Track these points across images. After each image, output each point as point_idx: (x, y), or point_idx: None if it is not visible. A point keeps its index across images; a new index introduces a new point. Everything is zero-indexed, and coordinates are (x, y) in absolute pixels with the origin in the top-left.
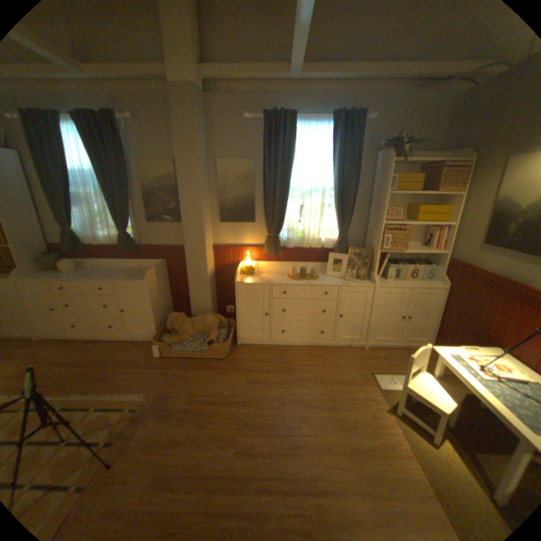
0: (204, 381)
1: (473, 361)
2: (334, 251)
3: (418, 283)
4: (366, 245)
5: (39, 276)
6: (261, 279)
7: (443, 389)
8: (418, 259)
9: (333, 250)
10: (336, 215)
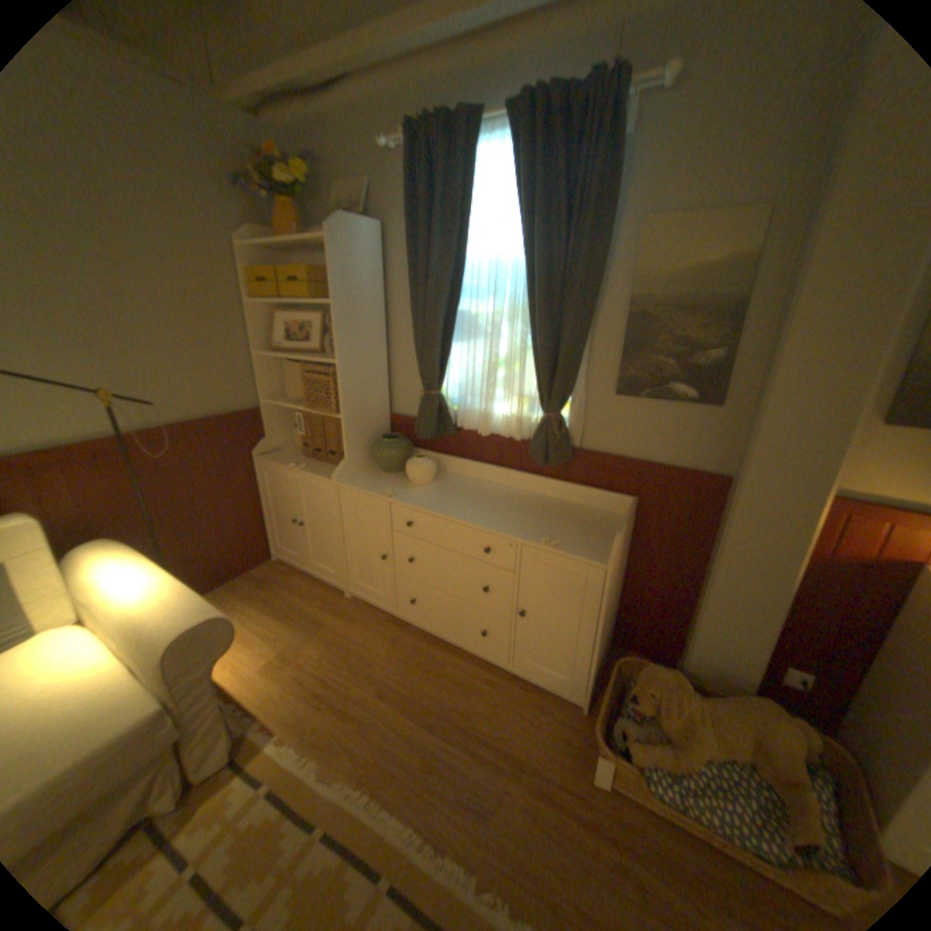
0: None
1: None
2: None
3: None
4: None
5: (375, 483)
6: None
7: None
8: None
9: None
10: None
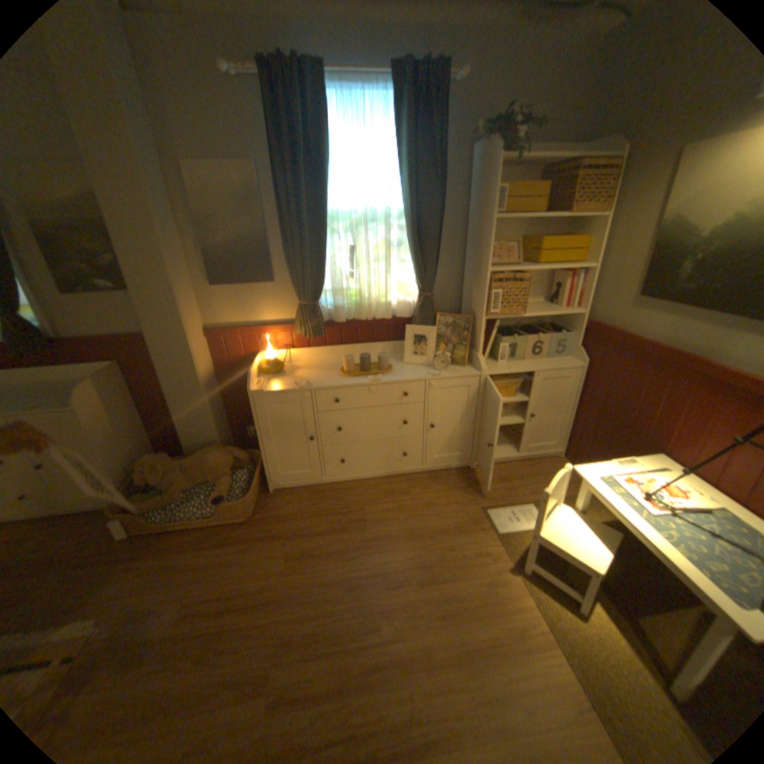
0: (210, 571)
1: (634, 485)
2: (414, 322)
3: (544, 362)
4: (463, 308)
5: None
6: (295, 381)
7: (591, 531)
8: (540, 323)
9: (412, 321)
10: (412, 260)
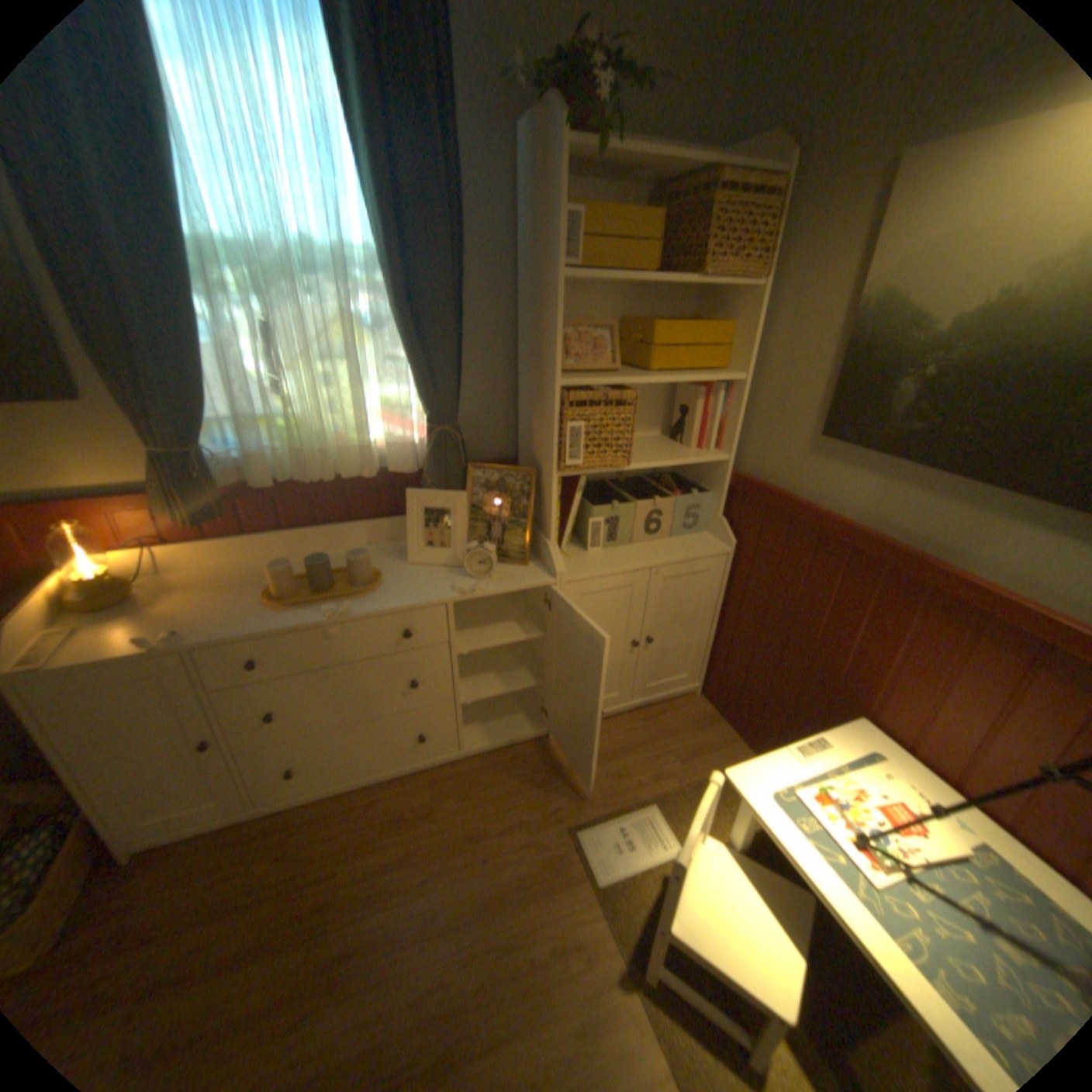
0: None
1: (833, 808)
2: (426, 481)
3: (665, 547)
4: (521, 451)
5: None
6: (146, 629)
7: (761, 901)
8: (657, 474)
9: (423, 479)
10: (408, 359)
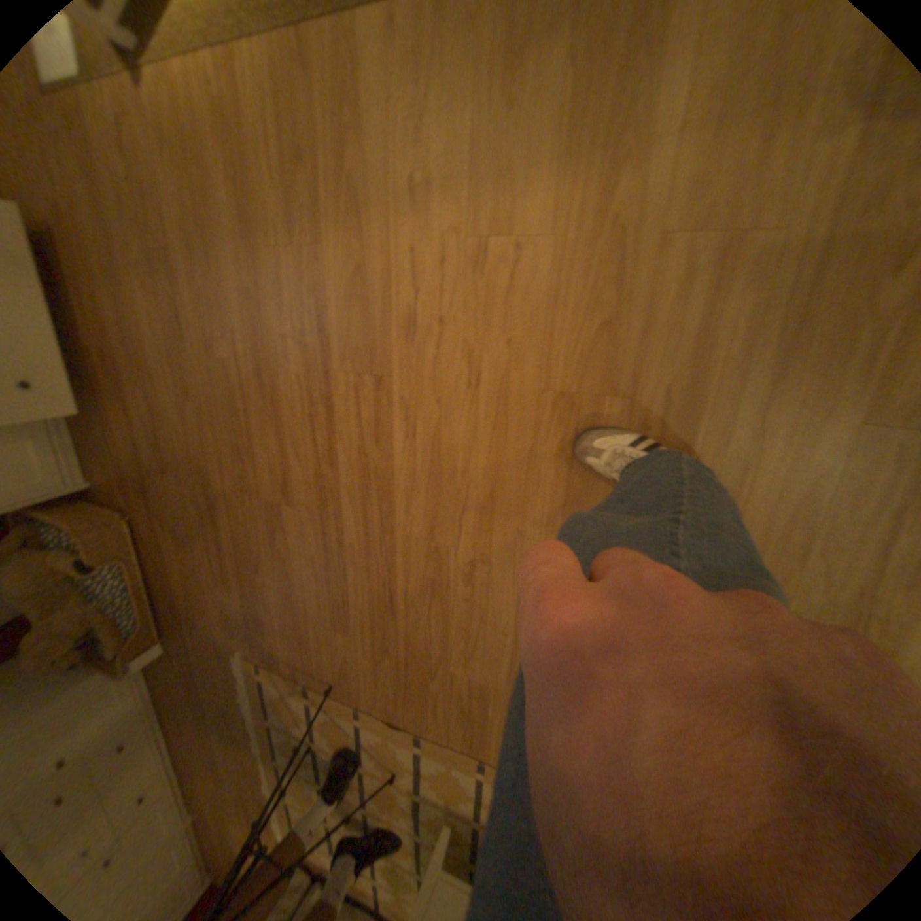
0: (177, 556)
1: None
2: None
3: None
4: None
5: None
6: None
7: None
8: None
9: None
10: None
